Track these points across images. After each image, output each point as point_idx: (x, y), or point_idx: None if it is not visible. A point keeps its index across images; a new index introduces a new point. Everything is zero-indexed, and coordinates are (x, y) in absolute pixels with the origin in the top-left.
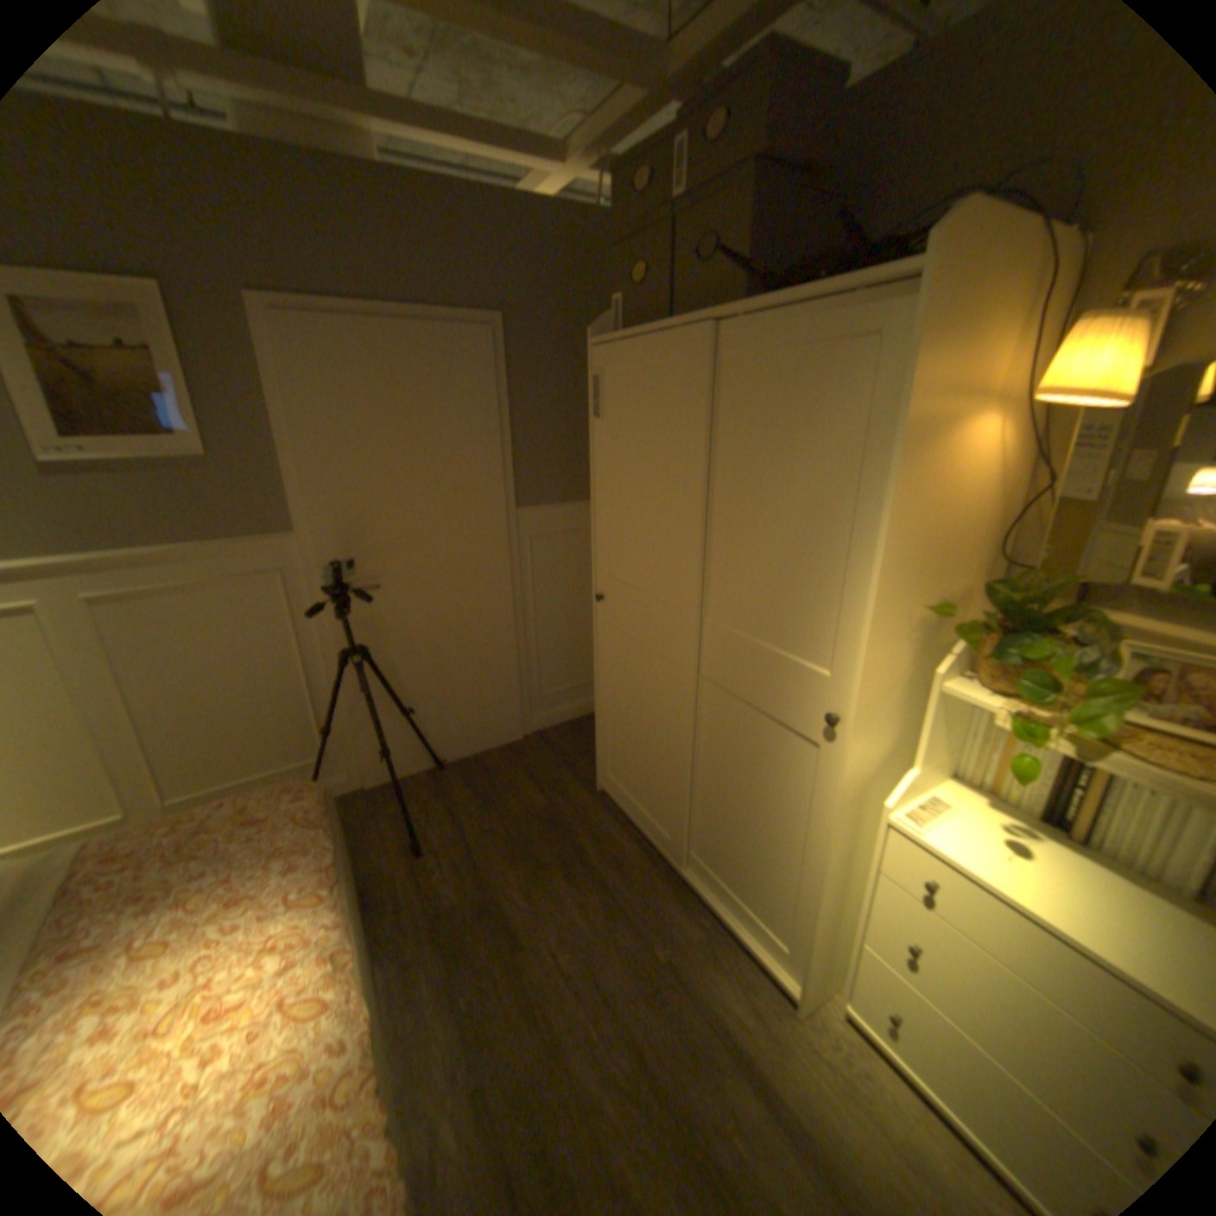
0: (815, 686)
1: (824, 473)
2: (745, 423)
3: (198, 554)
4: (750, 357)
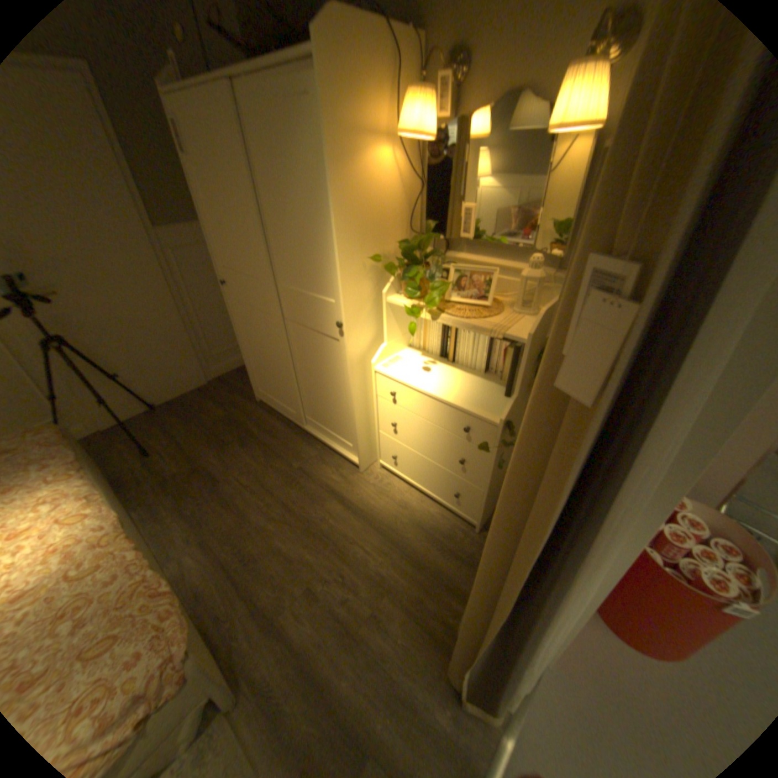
0: (331, 309)
1: (307, 185)
2: (265, 155)
3: None
4: (256, 108)
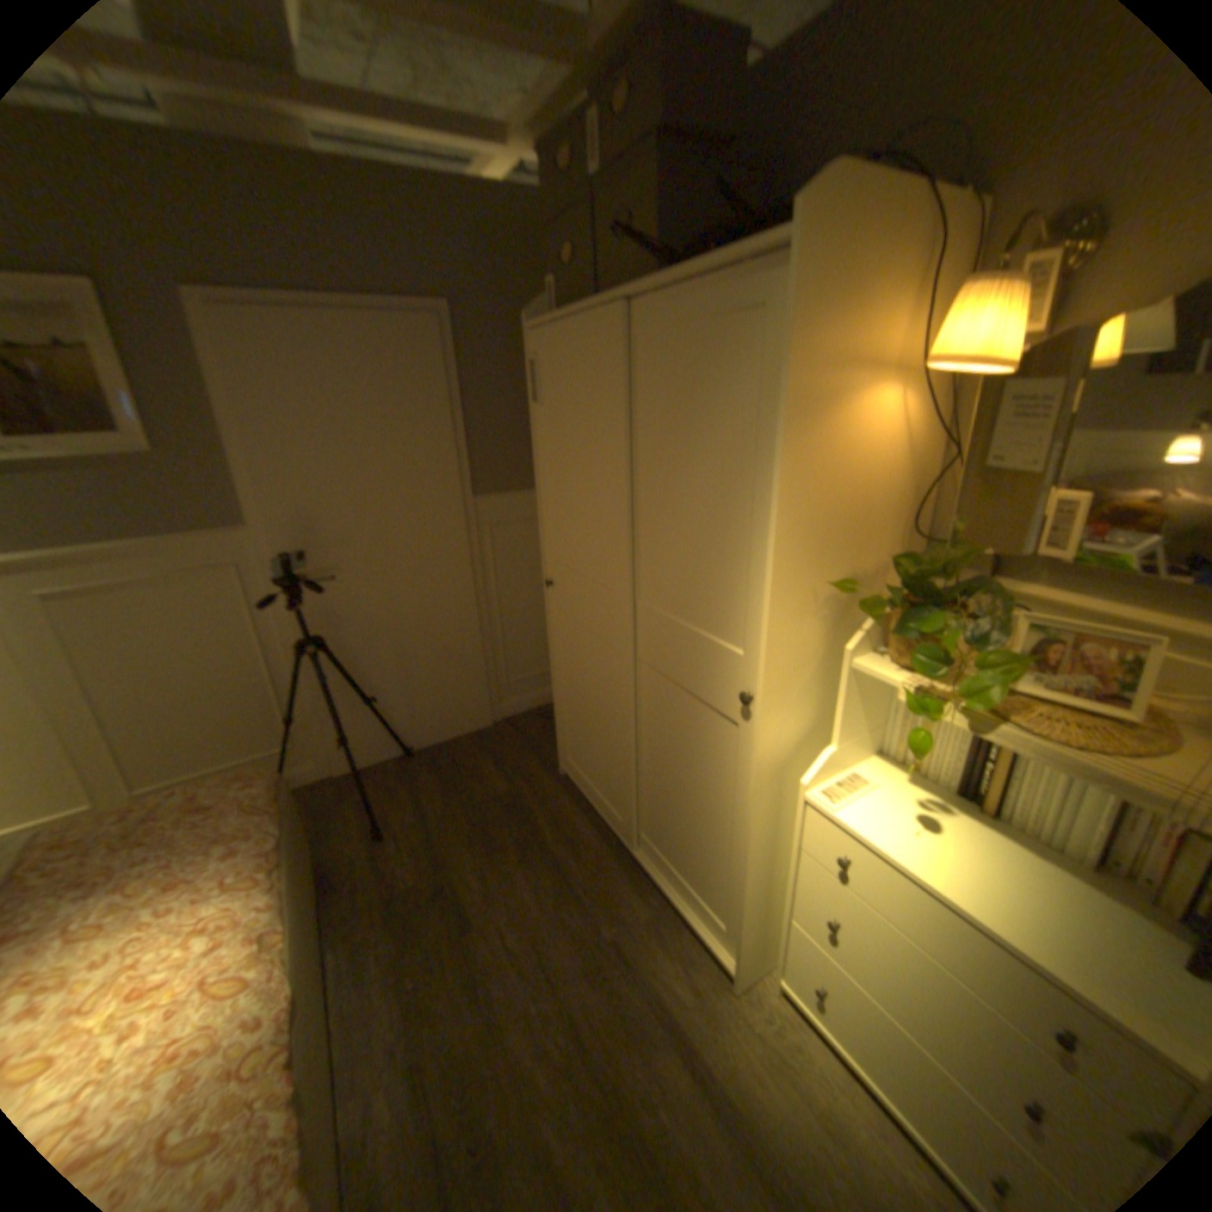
0: (731, 665)
1: (726, 449)
2: (658, 401)
3: (146, 548)
4: (658, 333)
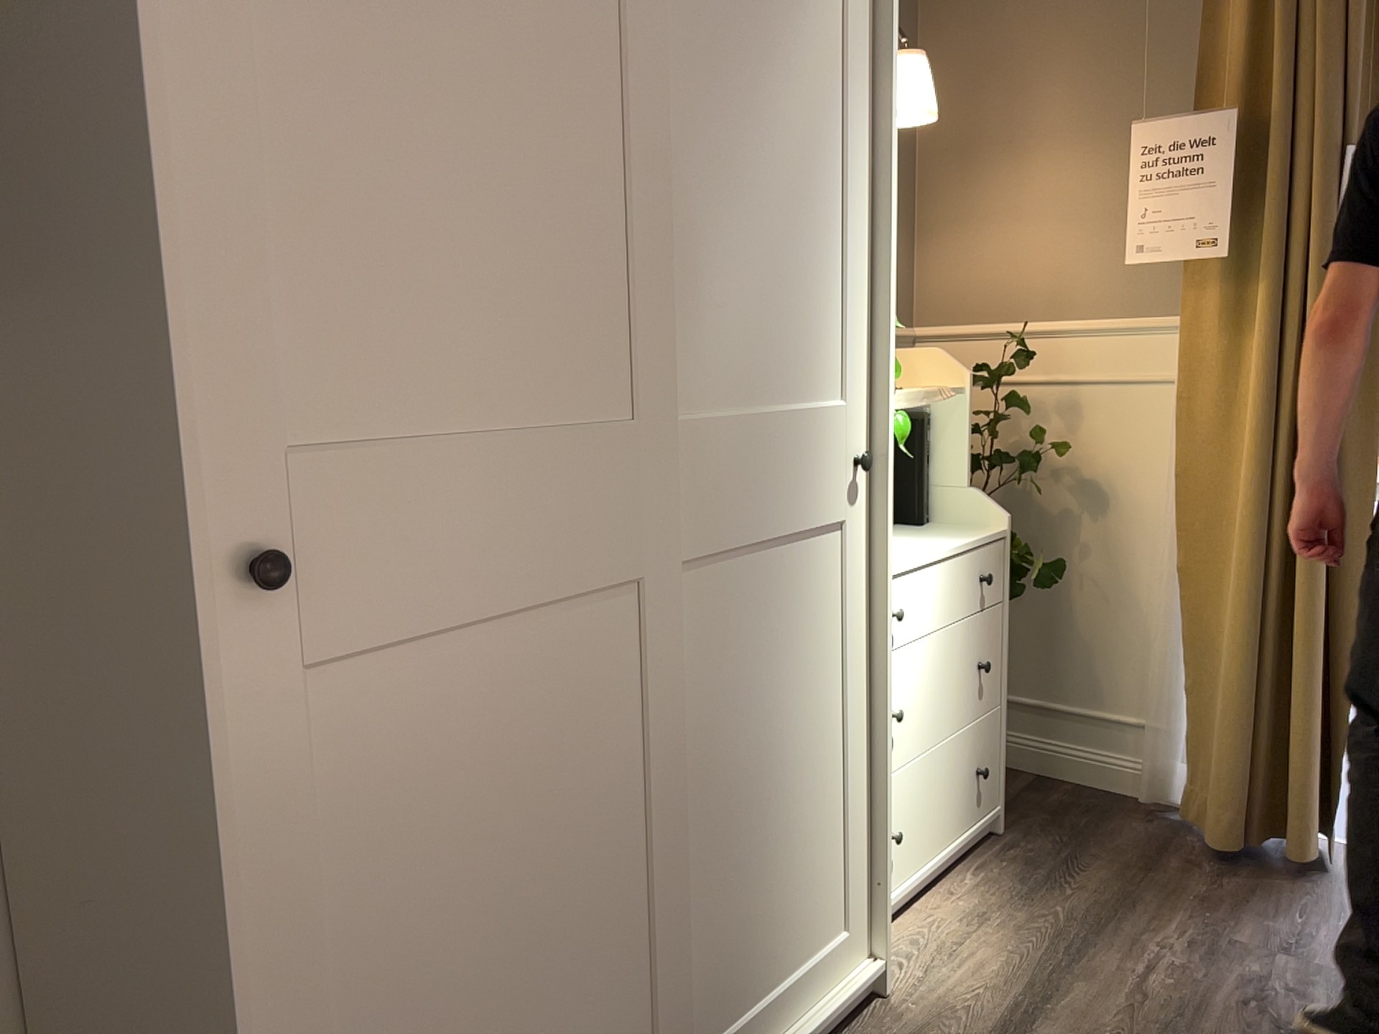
0: (834, 433)
1: (810, 112)
2: (710, 1)
3: None
4: None
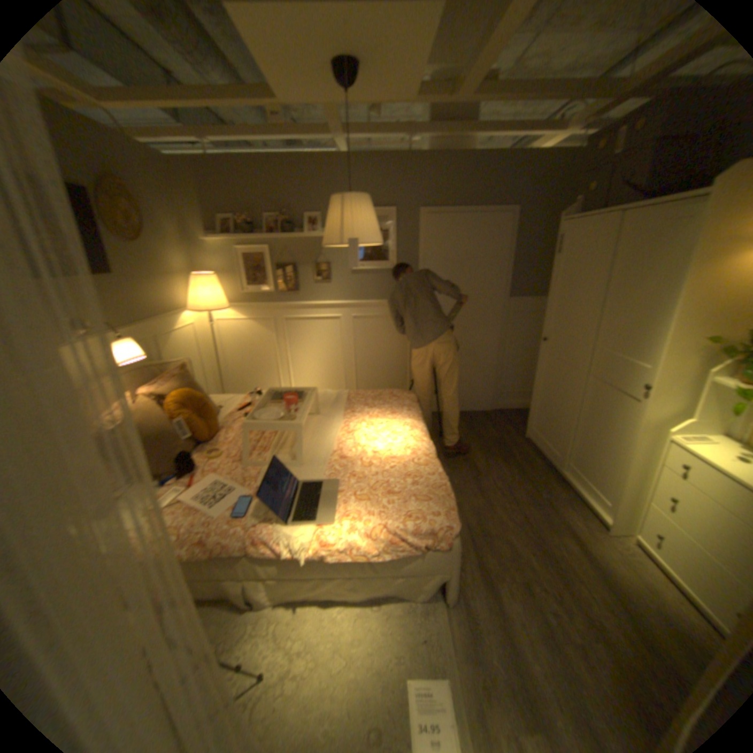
0: (643, 373)
1: (662, 277)
2: (630, 255)
3: (385, 305)
4: (637, 226)
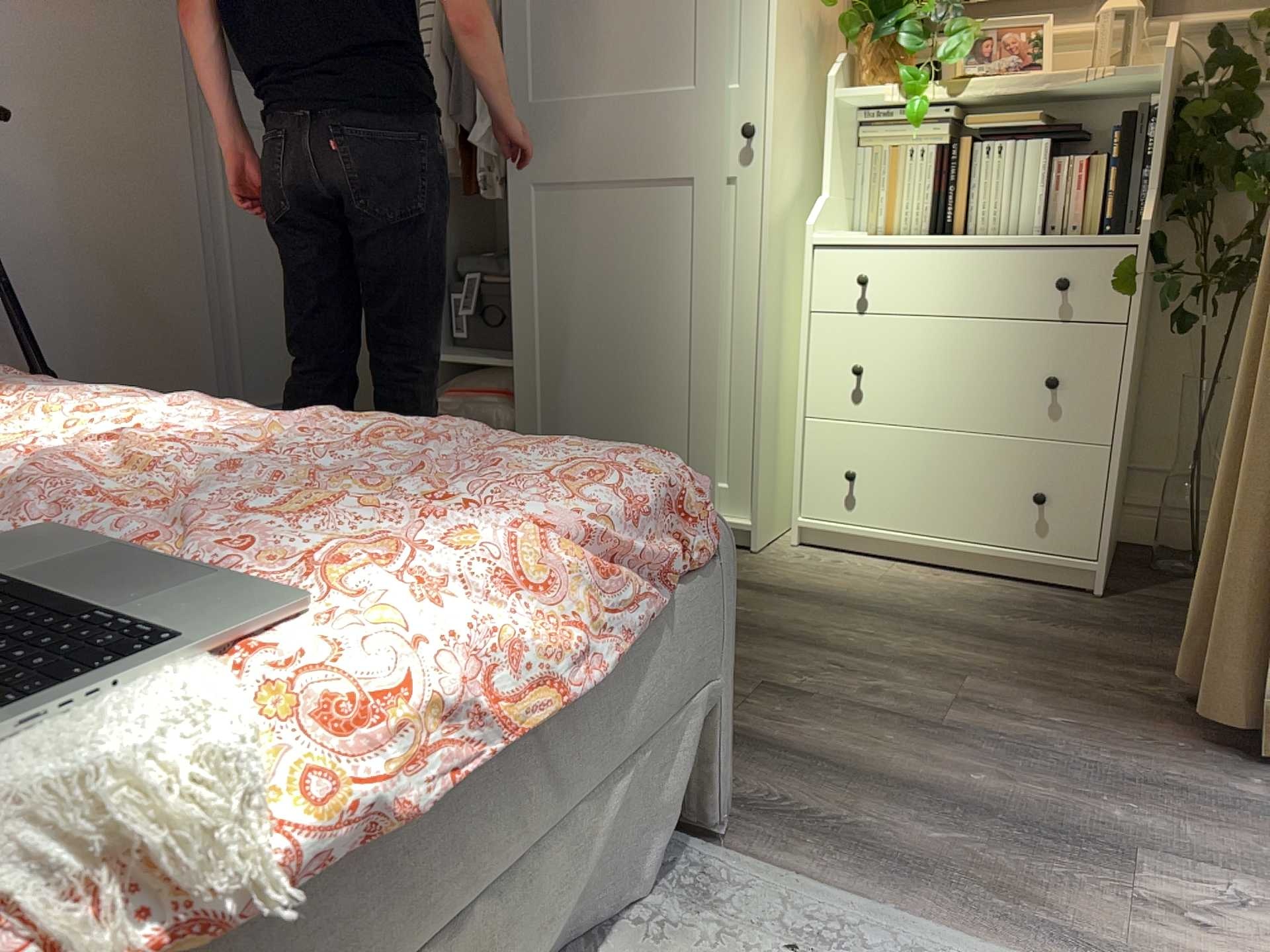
0: (724, 108)
1: None
2: None
3: None
4: None
